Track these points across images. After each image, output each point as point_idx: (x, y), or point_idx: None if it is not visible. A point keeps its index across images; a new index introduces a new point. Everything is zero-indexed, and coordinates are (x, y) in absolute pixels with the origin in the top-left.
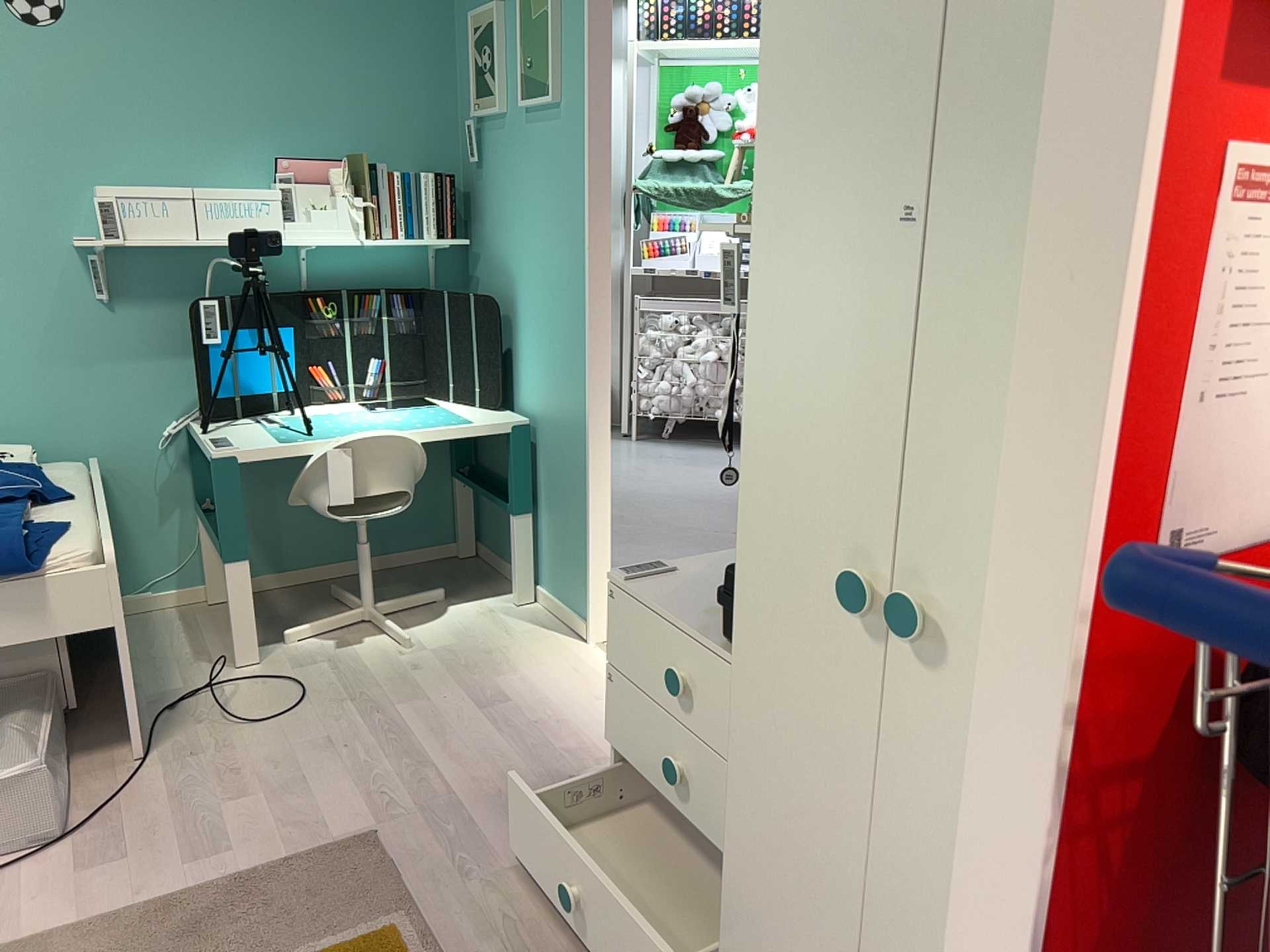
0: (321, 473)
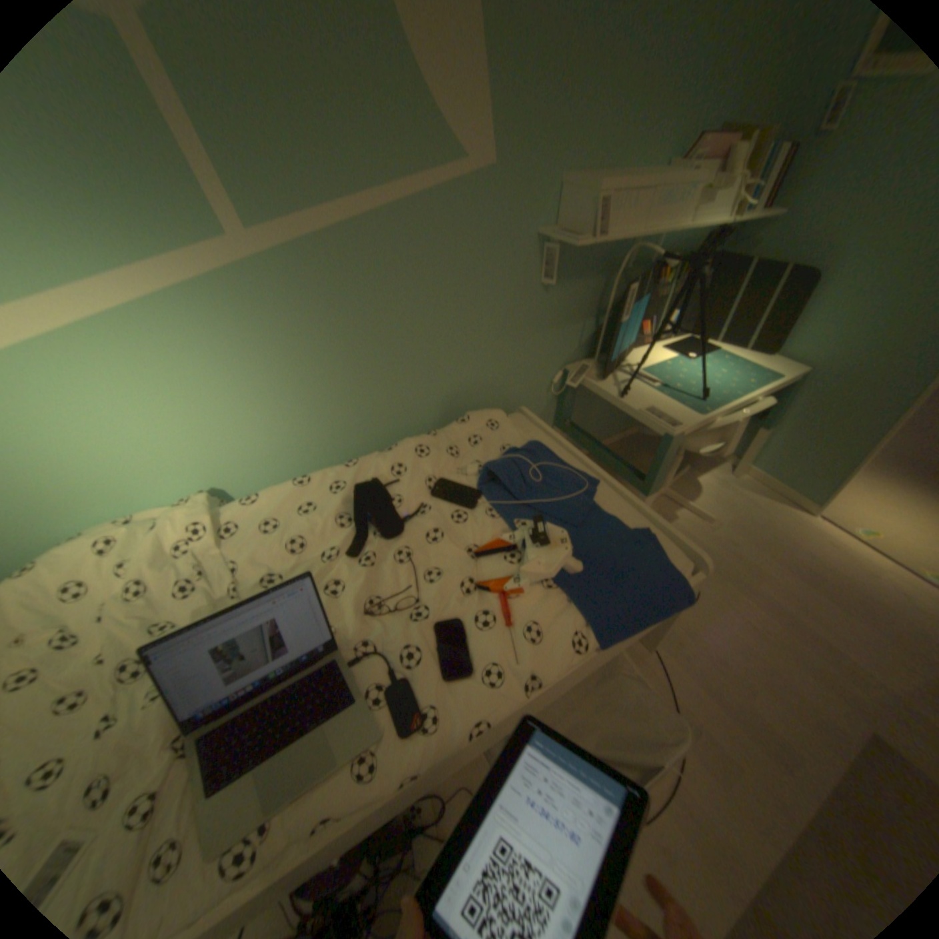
0: (709, 429)
